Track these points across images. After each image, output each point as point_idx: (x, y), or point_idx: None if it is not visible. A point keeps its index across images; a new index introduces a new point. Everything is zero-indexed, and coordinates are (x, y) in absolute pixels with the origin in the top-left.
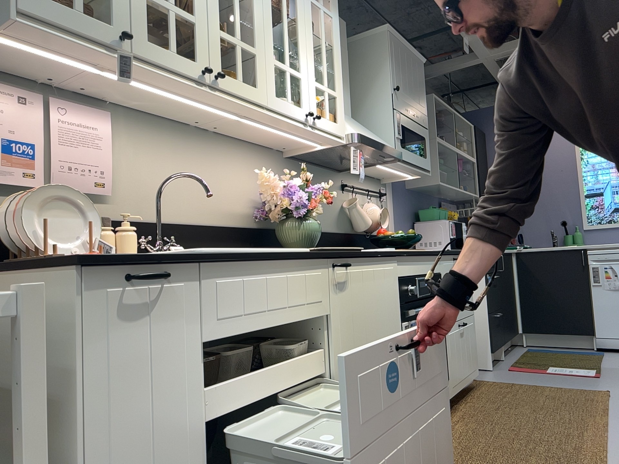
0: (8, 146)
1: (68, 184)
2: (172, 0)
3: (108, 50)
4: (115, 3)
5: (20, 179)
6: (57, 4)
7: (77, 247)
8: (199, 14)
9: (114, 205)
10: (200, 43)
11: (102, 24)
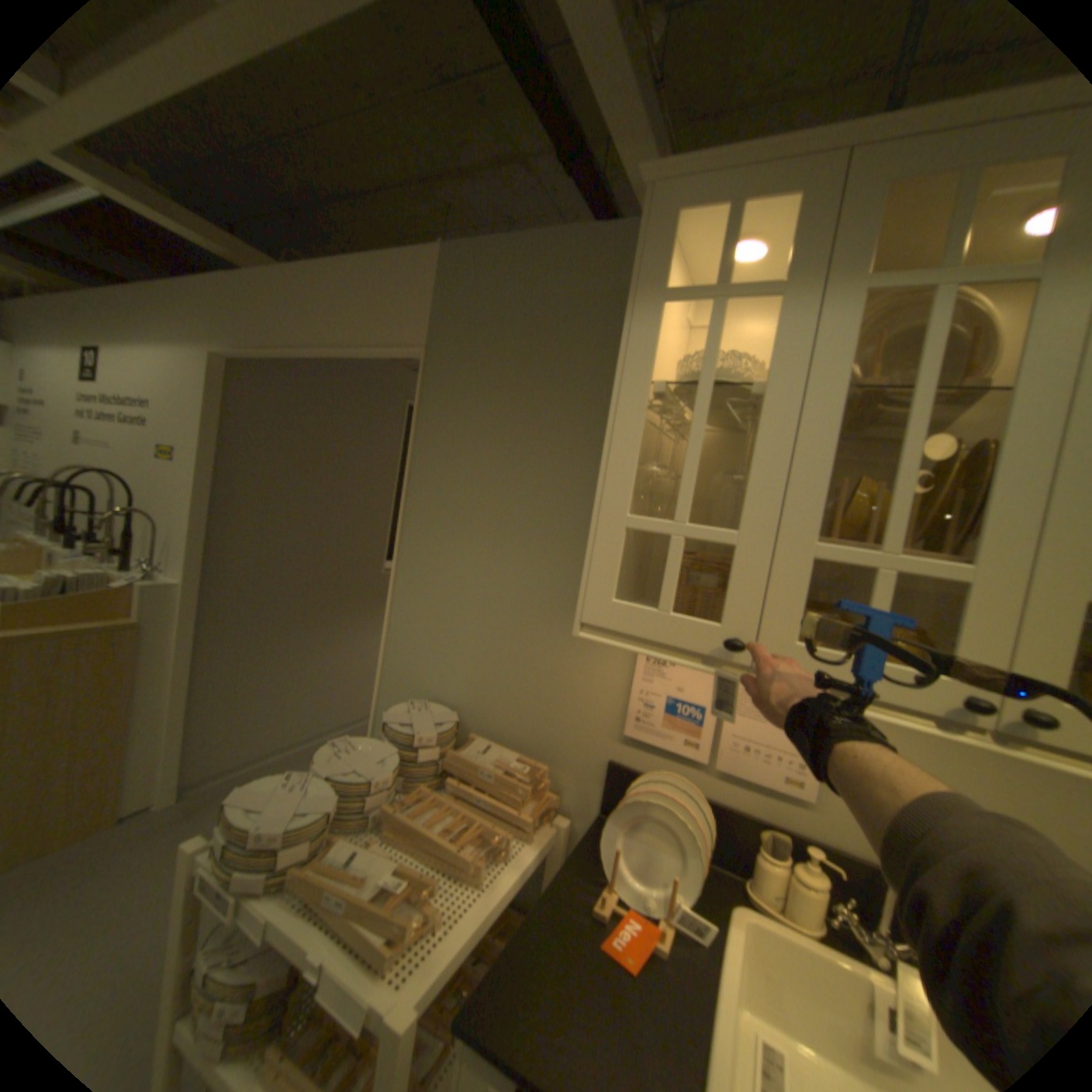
0: (672, 706)
1: (741, 770)
2: (897, 545)
3: (711, 663)
4: (736, 584)
5: (680, 747)
6: (636, 607)
7: (647, 909)
8: (996, 558)
9: (823, 819)
10: (980, 631)
11: (704, 623)
